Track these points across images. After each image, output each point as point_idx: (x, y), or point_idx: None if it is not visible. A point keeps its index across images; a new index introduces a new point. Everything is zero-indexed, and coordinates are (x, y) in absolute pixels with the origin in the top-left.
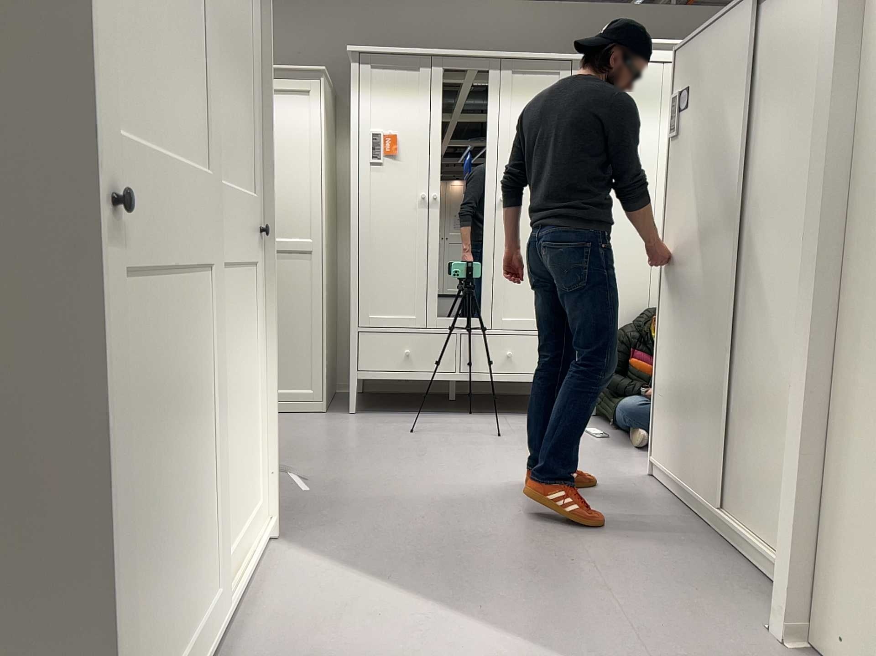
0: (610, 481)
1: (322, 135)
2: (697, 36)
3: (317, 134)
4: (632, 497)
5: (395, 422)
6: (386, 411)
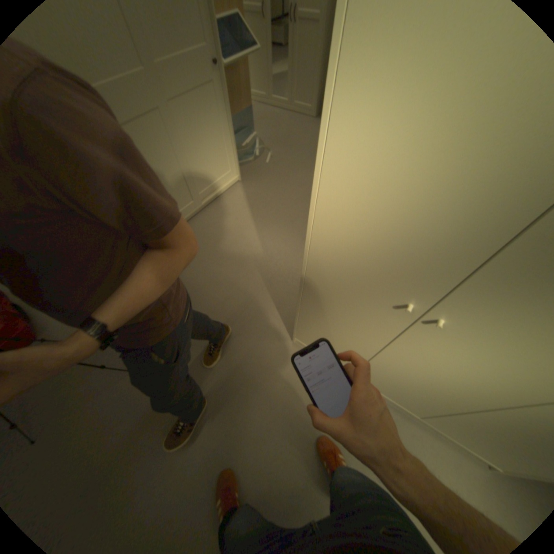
0: None
1: None
2: None
3: None
4: None
5: None
6: None
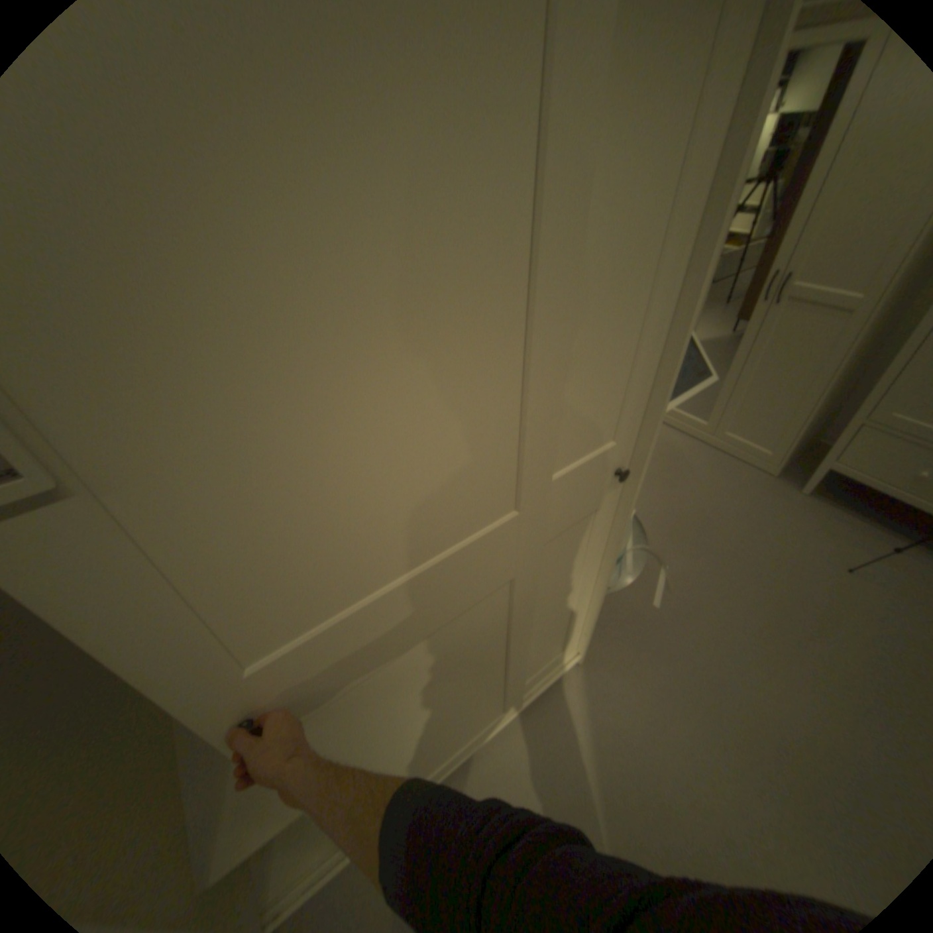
0: None
1: None
2: None
3: None
4: None
5: (848, 535)
6: (854, 507)
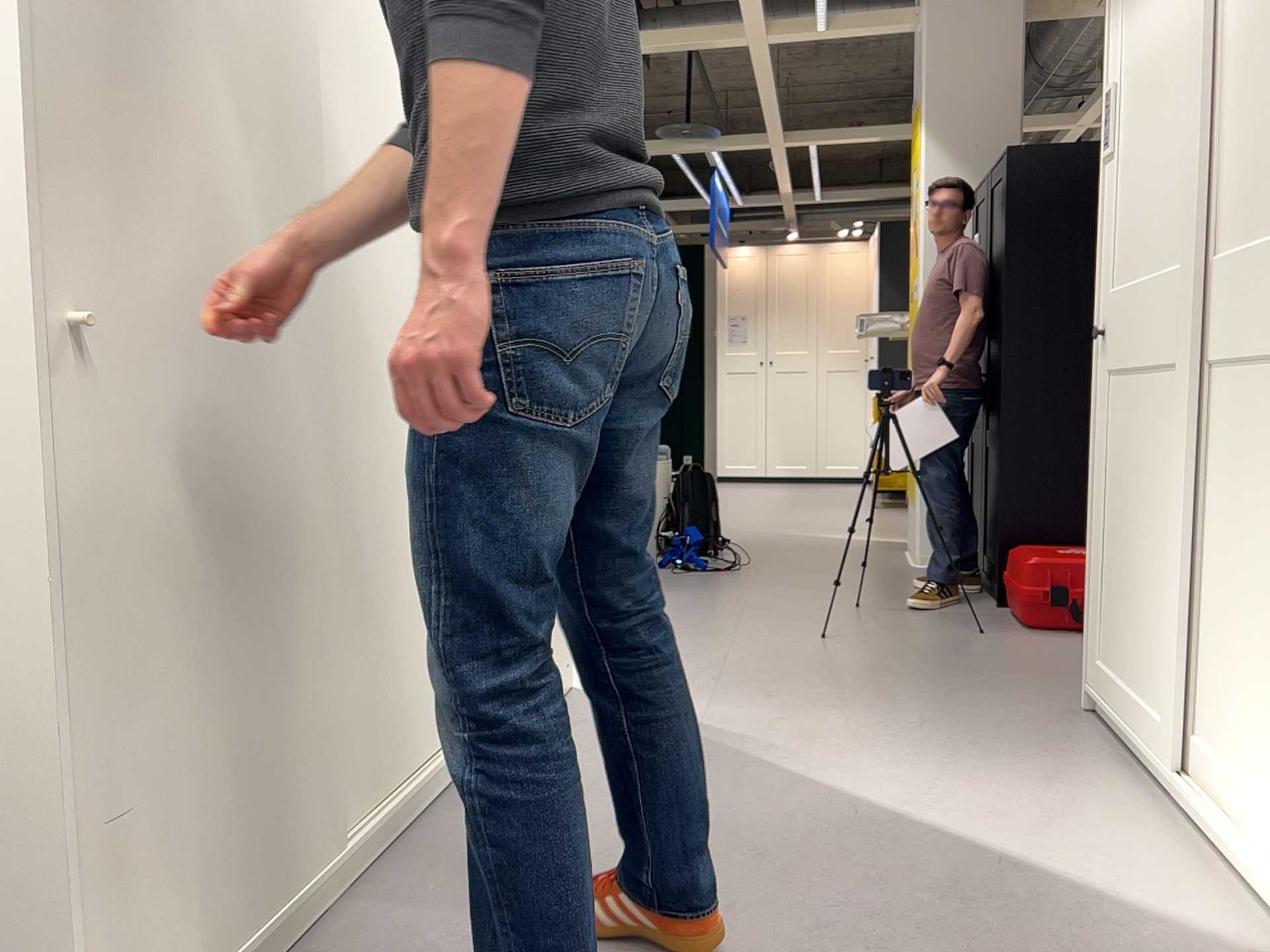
0: None
1: None
2: None
3: None
4: None
5: None
6: None
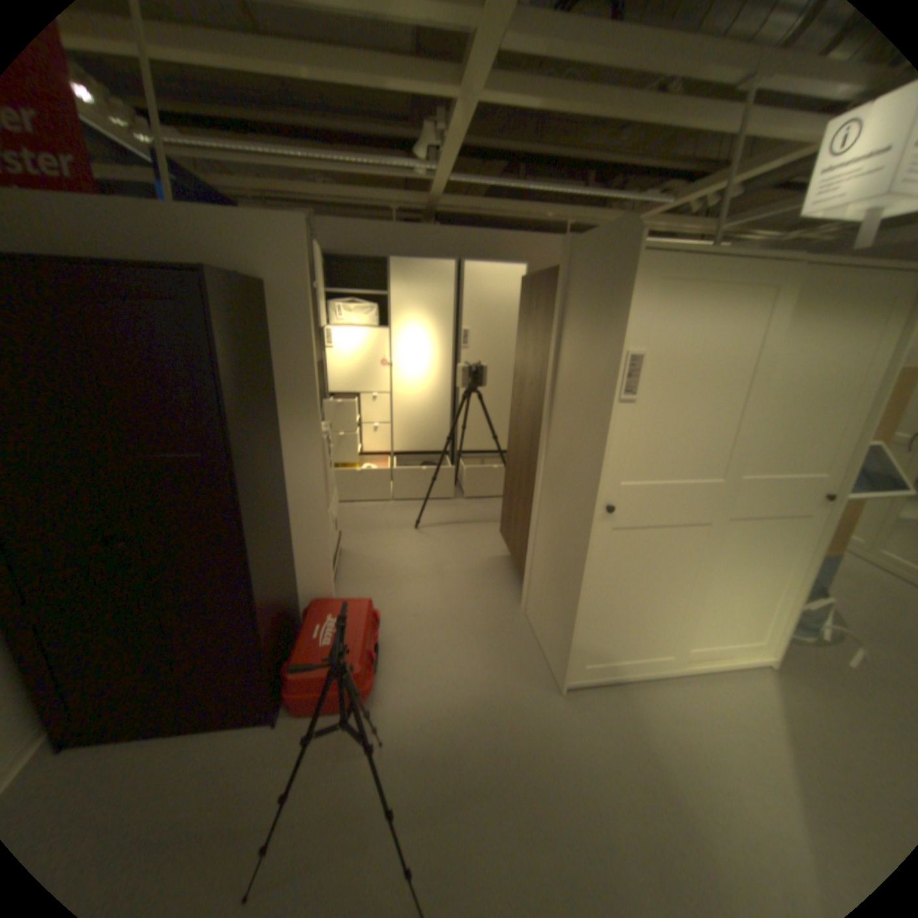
0: None
1: None
2: None
3: None
4: None
5: None
6: None
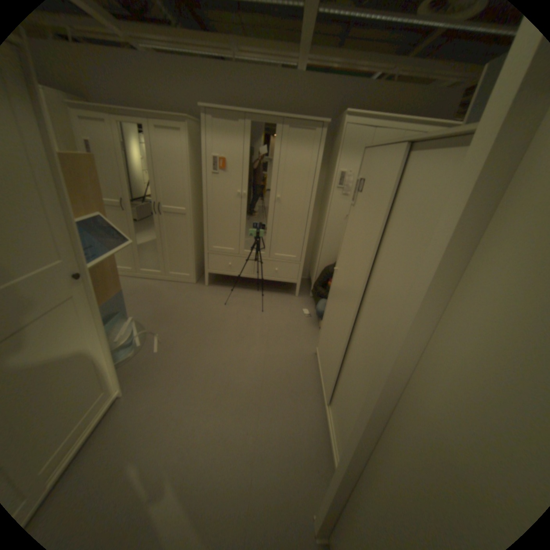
0: (295, 354)
1: (188, 154)
2: (375, 146)
3: (185, 154)
4: (300, 370)
5: (222, 294)
6: (222, 284)
